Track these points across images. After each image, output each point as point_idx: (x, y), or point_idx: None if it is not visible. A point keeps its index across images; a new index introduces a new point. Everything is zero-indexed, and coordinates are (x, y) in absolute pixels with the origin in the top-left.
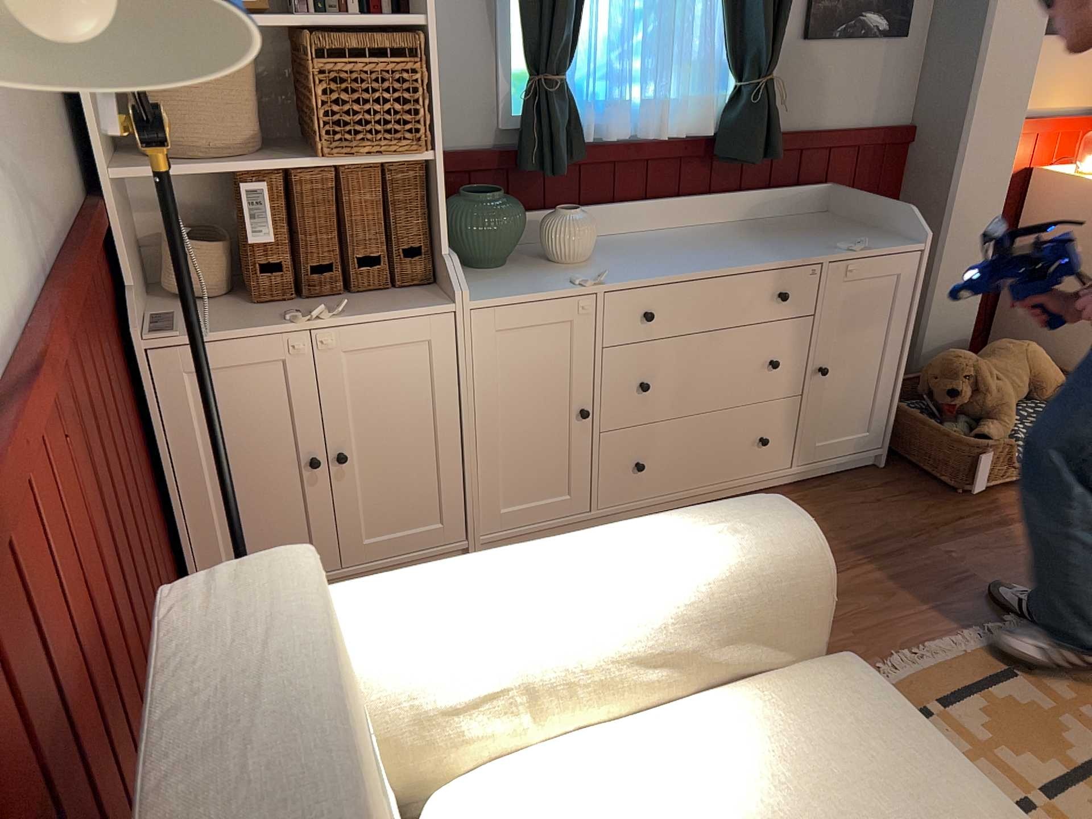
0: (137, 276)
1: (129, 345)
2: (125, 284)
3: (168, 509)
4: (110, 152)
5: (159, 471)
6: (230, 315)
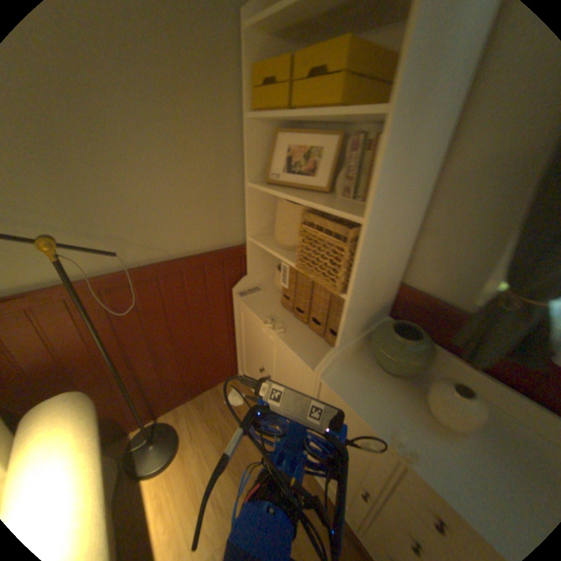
0: (259, 272)
1: (234, 292)
2: (249, 273)
3: (236, 342)
4: (263, 229)
5: (235, 330)
6: (269, 302)
